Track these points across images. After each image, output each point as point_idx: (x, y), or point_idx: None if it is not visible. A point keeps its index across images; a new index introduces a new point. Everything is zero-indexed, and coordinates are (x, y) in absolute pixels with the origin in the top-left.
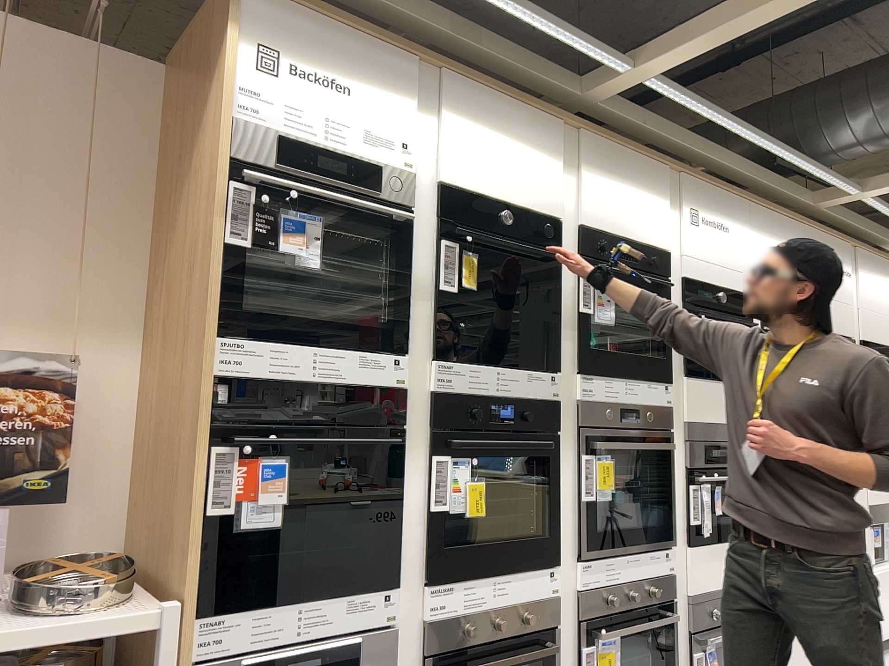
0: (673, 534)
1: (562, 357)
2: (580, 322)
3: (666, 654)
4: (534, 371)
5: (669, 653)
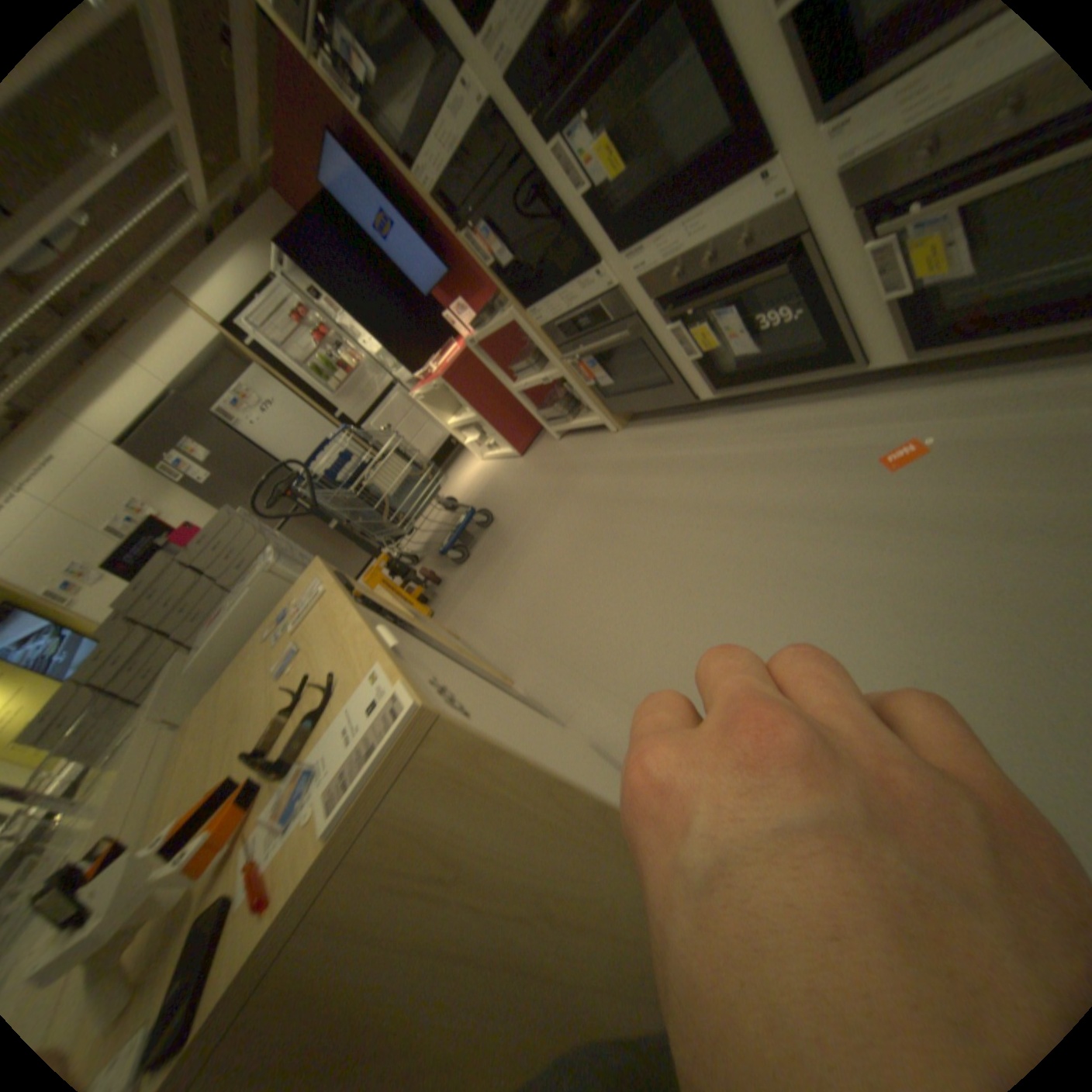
0: None
1: None
2: None
3: None
4: None
5: None
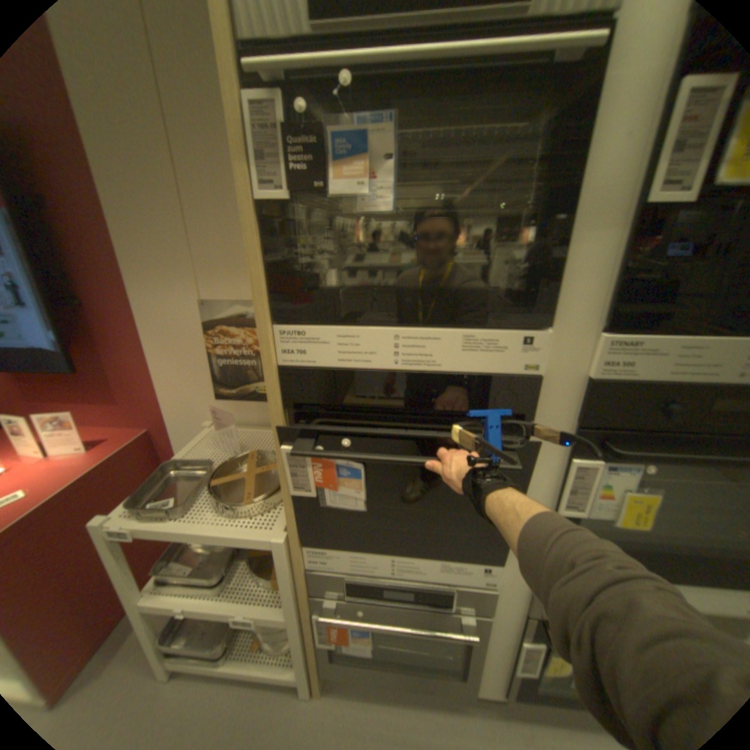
0: None
1: None
2: None
3: None
4: None
5: None
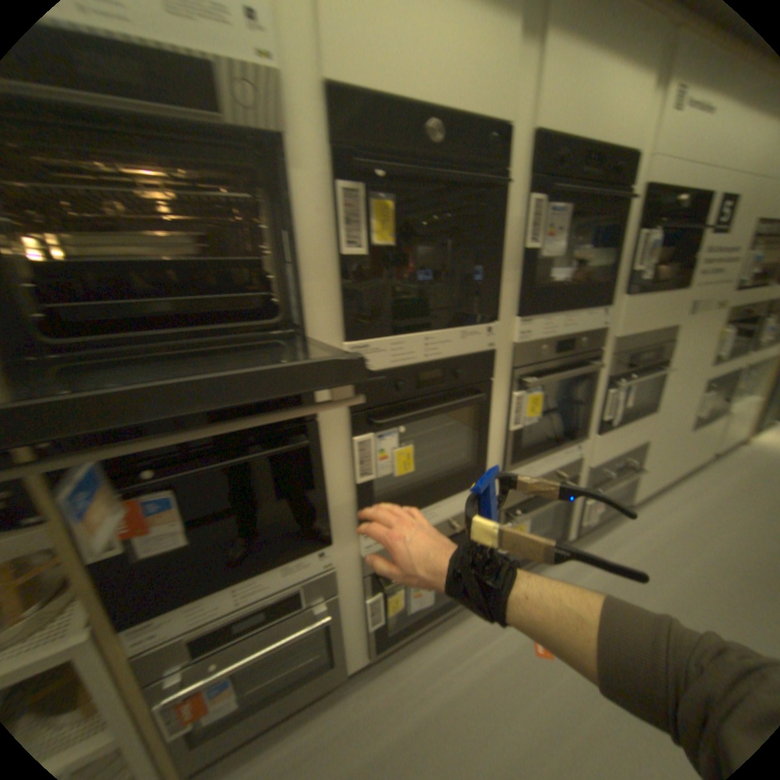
0: (594, 436)
1: (507, 303)
2: (533, 259)
3: (572, 515)
4: (472, 328)
5: (574, 514)
